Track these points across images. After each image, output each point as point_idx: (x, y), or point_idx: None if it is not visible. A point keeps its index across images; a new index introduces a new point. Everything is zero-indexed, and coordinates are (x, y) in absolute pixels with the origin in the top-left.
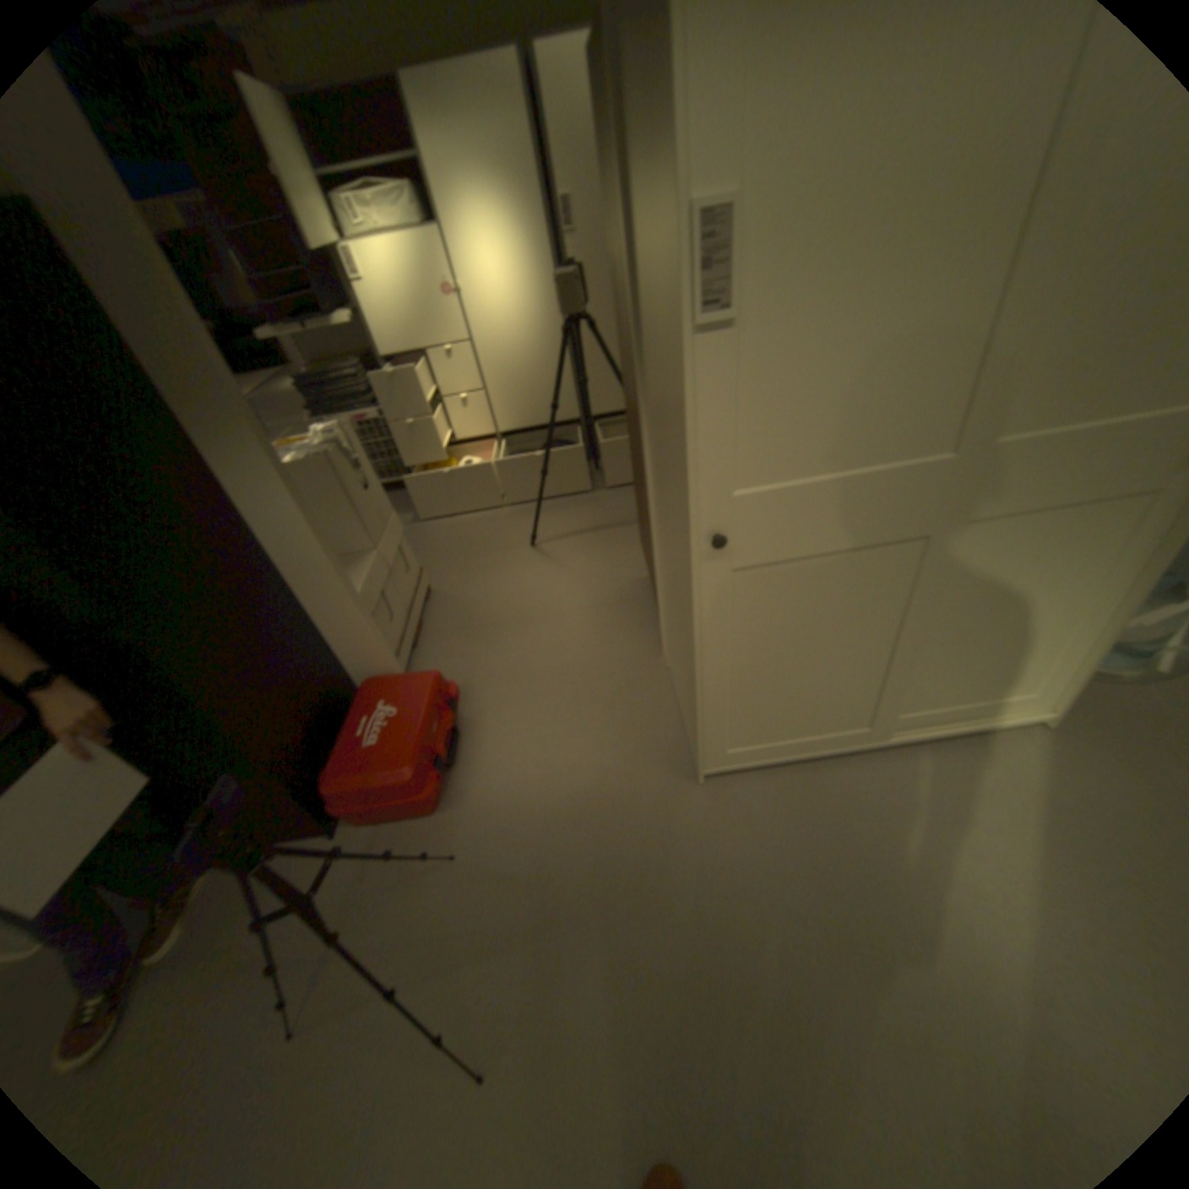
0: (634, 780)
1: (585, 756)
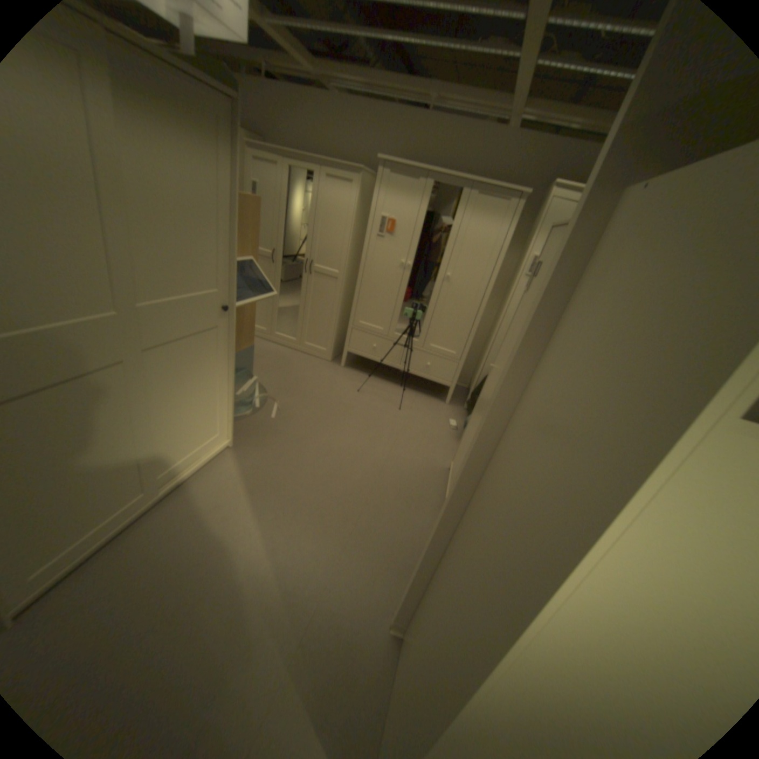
0: None
1: None
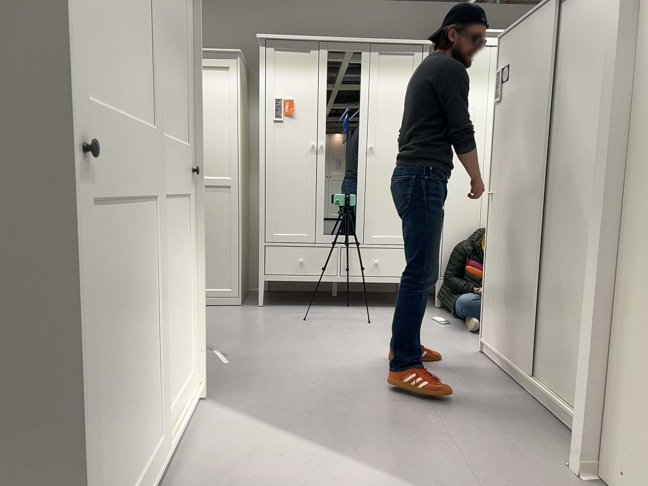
0: None
1: None
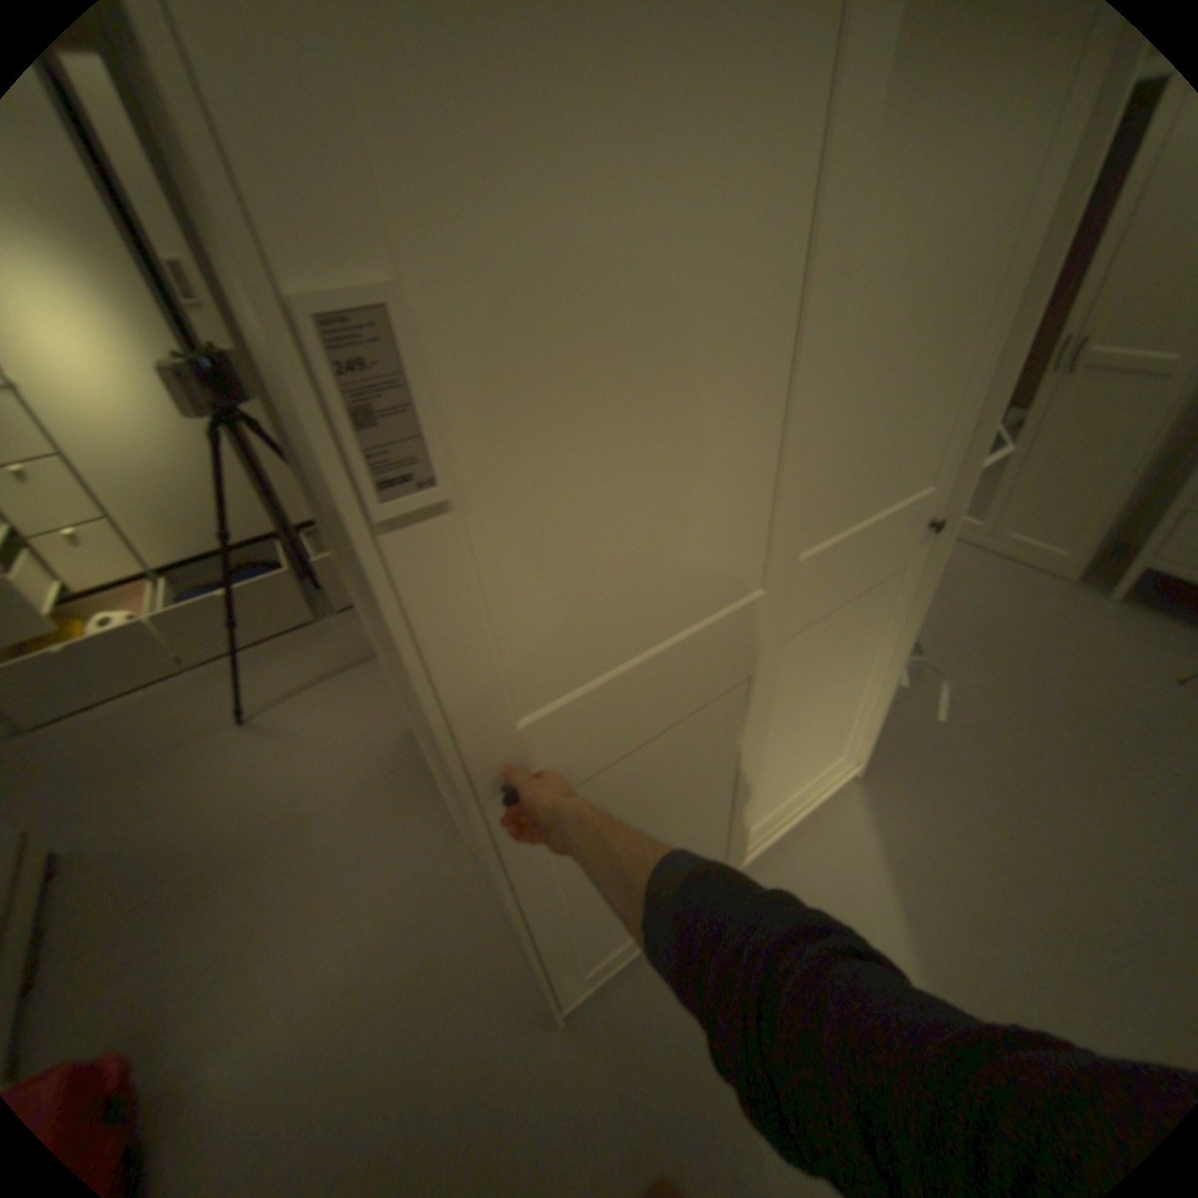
0: (472, 1067)
1: (390, 1060)
